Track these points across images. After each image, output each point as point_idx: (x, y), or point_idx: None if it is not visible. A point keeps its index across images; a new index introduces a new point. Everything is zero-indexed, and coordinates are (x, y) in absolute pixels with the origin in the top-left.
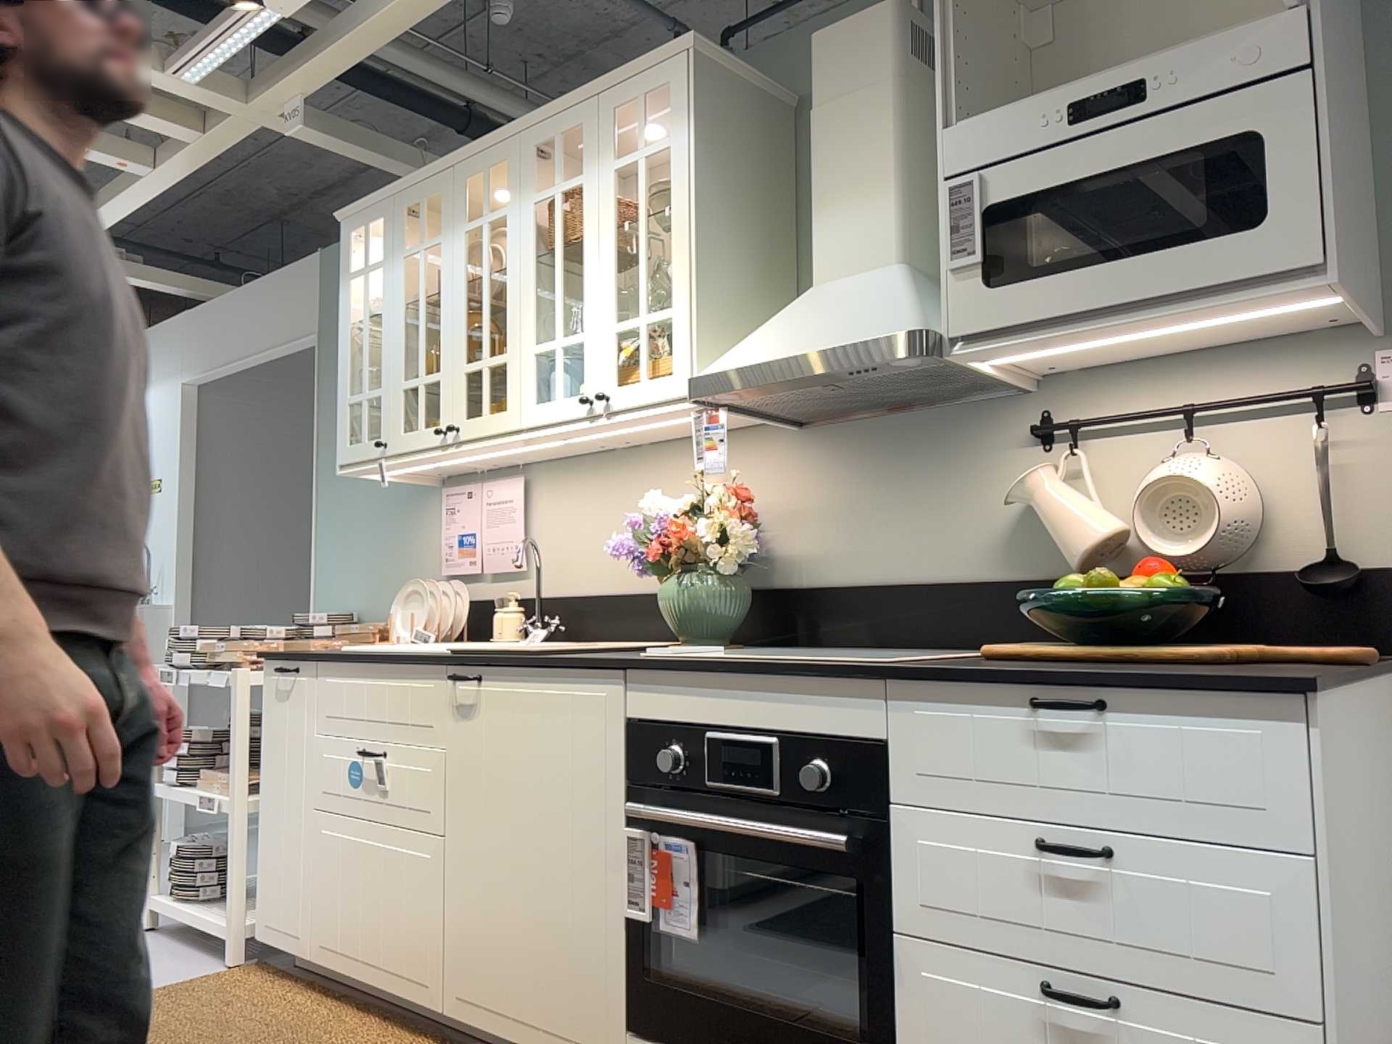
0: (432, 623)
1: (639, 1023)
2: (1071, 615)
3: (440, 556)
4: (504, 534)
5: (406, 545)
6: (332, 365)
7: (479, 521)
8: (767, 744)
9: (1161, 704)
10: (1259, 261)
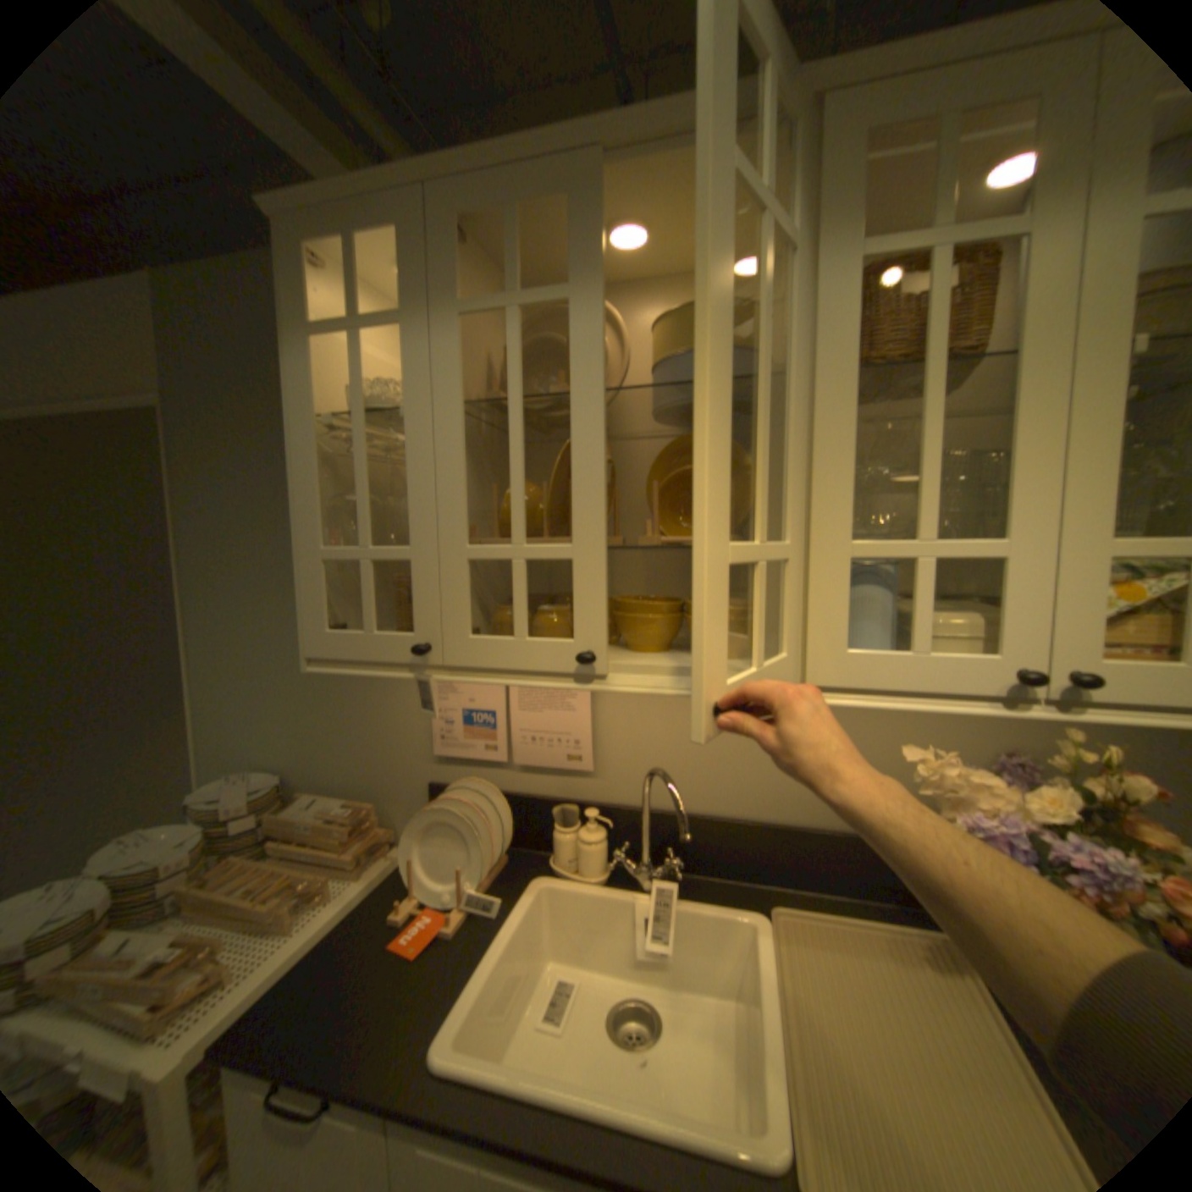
0: (476, 864)
1: None
2: None
3: (425, 727)
4: (559, 724)
5: (360, 704)
6: (192, 442)
7: (505, 700)
8: None
9: None
10: None
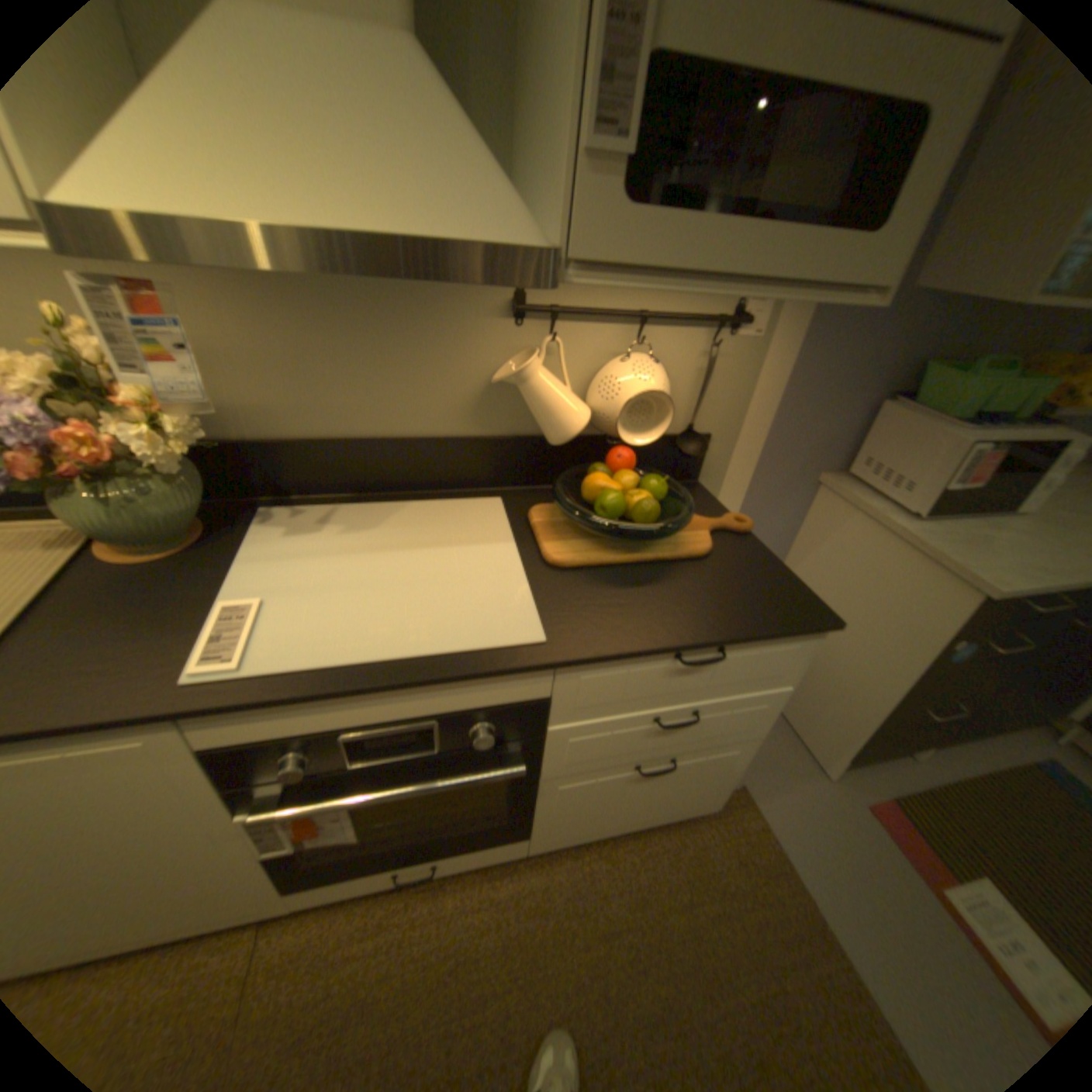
0: None
1: (294, 889)
2: (602, 517)
3: None
4: None
5: None
6: None
7: None
8: (420, 724)
9: (757, 644)
10: (865, 268)
